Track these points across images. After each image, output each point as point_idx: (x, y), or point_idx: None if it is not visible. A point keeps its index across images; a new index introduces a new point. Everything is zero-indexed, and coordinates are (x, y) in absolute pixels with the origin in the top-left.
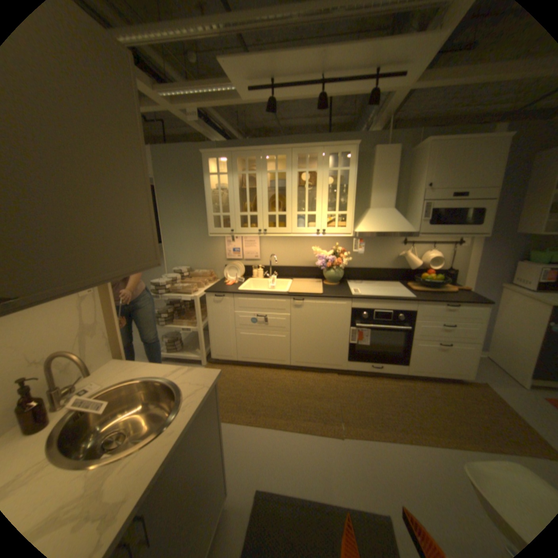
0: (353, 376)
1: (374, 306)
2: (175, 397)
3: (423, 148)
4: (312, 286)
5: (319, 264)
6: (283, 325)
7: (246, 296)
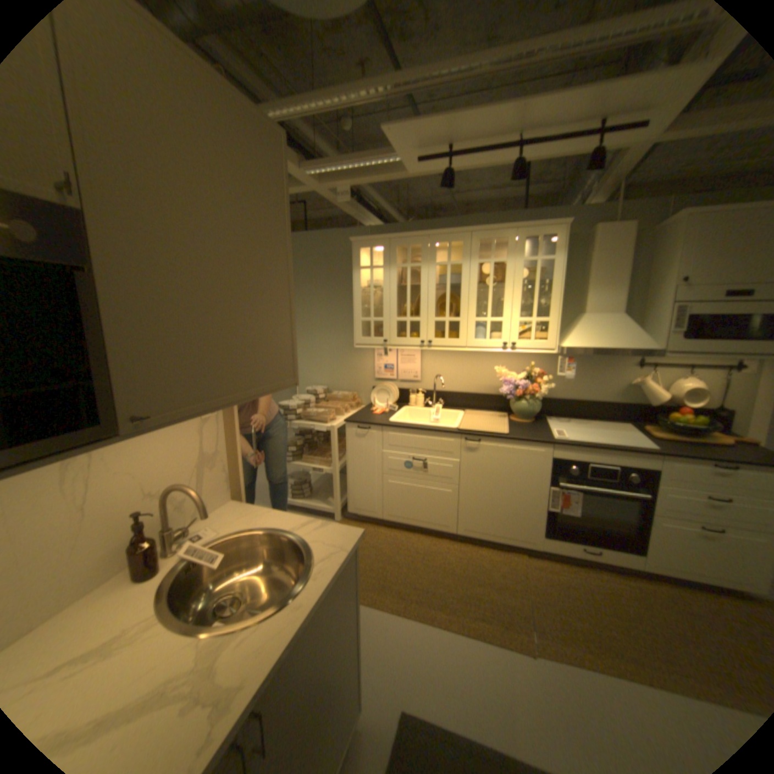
0: (553, 563)
1: (590, 459)
2: (304, 560)
3: (673, 225)
4: (494, 423)
5: (505, 392)
6: (449, 475)
7: (399, 431)
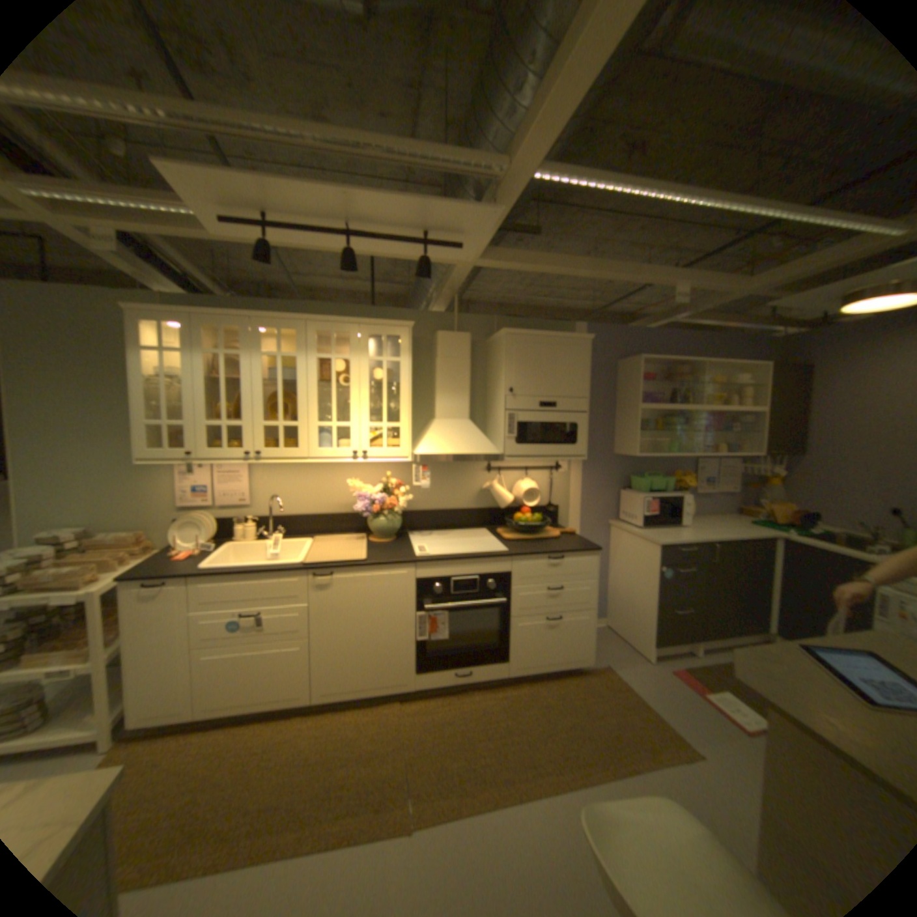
0: (426, 699)
1: (450, 571)
2: None
3: (497, 342)
4: (349, 547)
5: (360, 508)
6: (294, 627)
7: (215, 580)
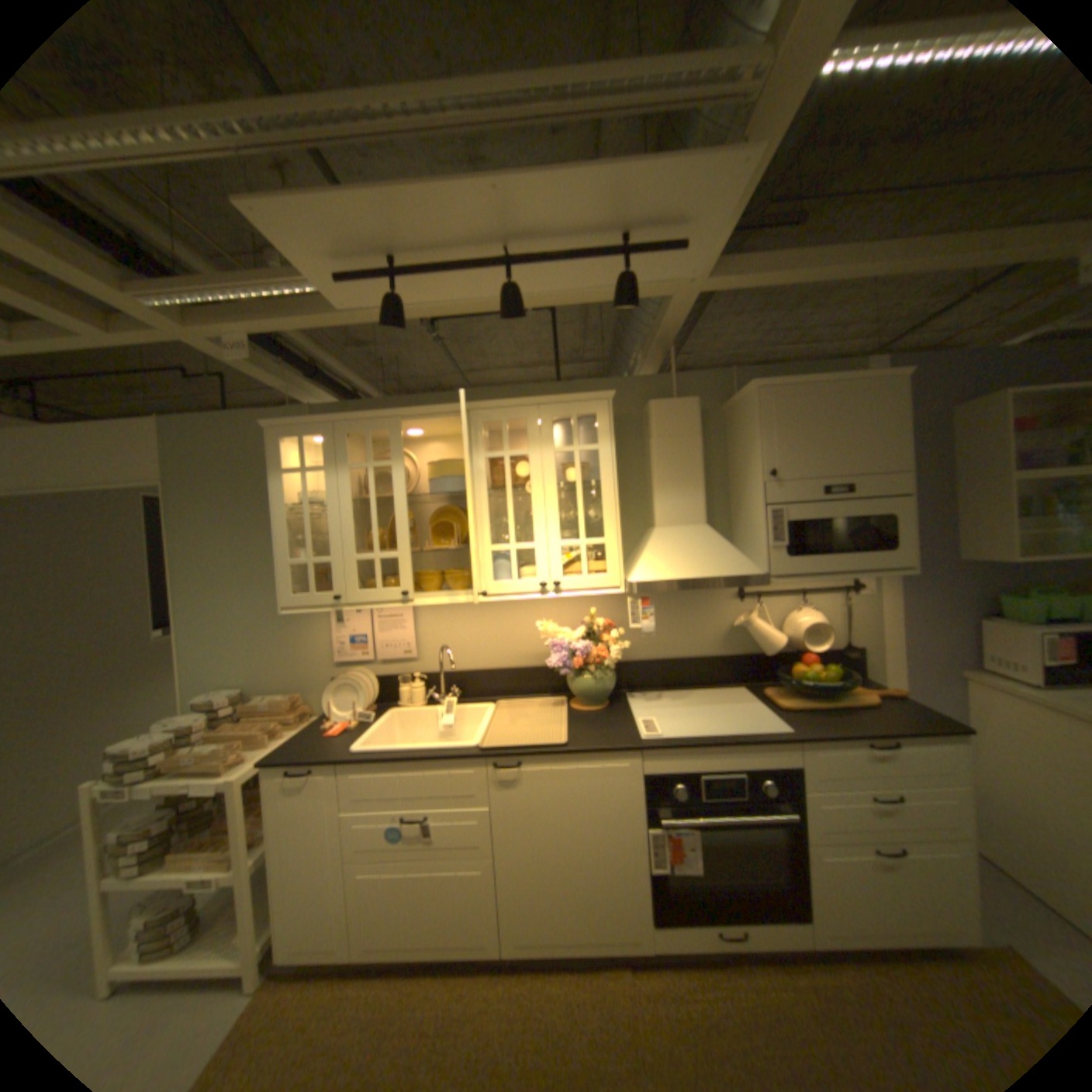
0: (674, 971)
1: (699, 766)
2: None
3: (743, 403)
4: (543, 720)
5: (556, 661)
6: (473, 841)
7: (370, 769)
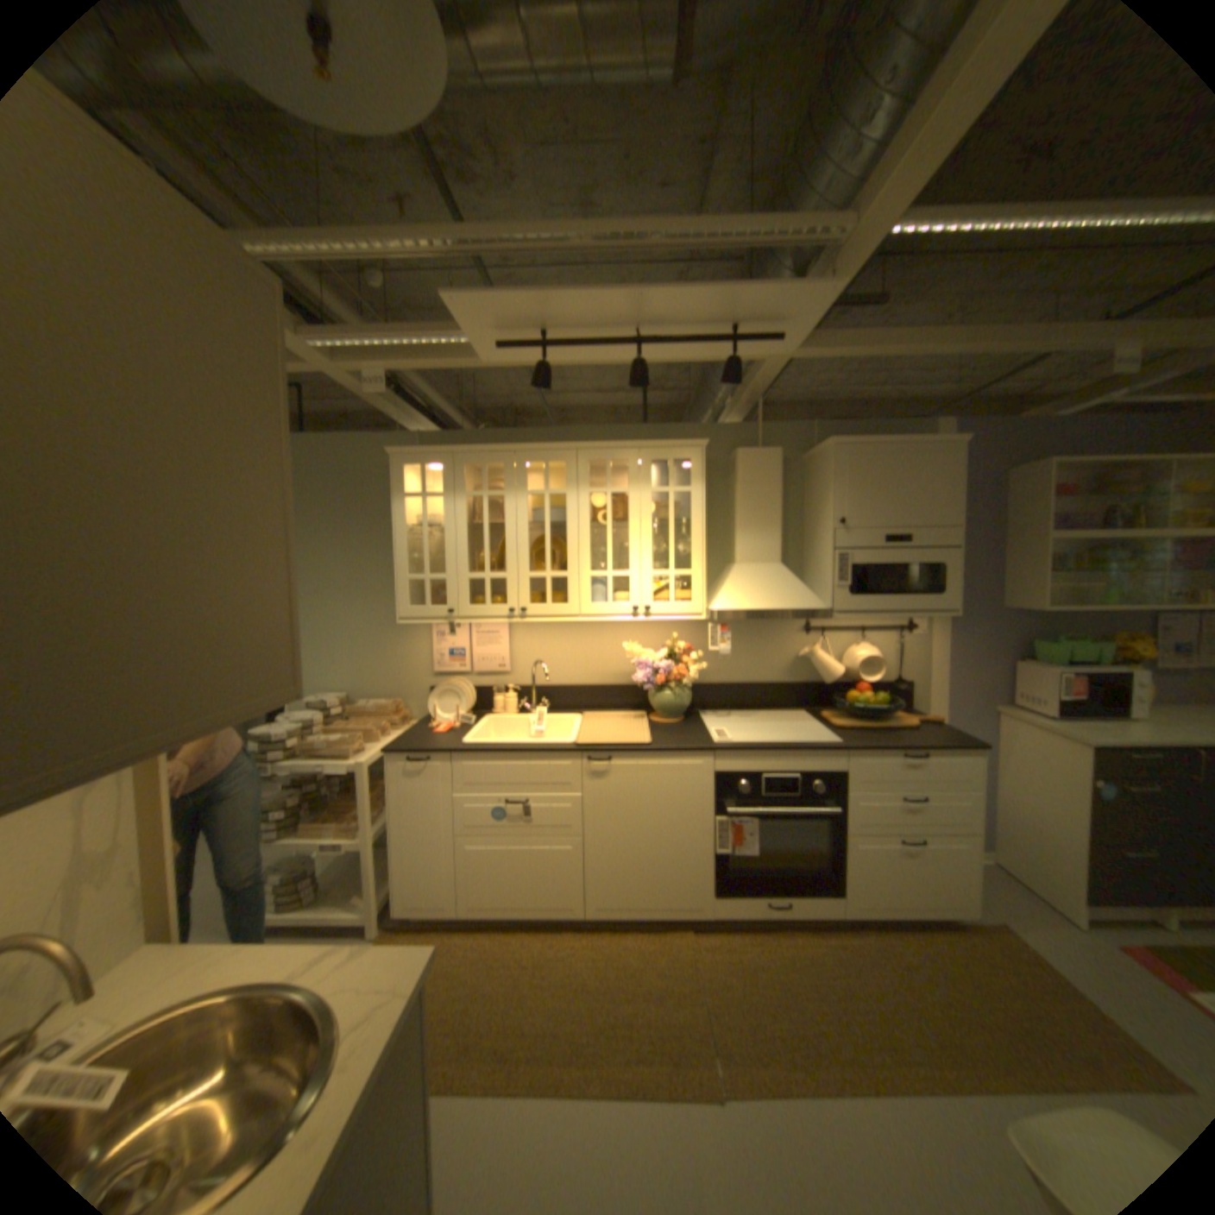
0: (729, 934)
1: (762, 766)
2: (318, 1033)
3: (821, 456)
4: (628, 728)
5: (640, 678)
6: (567, 821)
7: (481, 757)
